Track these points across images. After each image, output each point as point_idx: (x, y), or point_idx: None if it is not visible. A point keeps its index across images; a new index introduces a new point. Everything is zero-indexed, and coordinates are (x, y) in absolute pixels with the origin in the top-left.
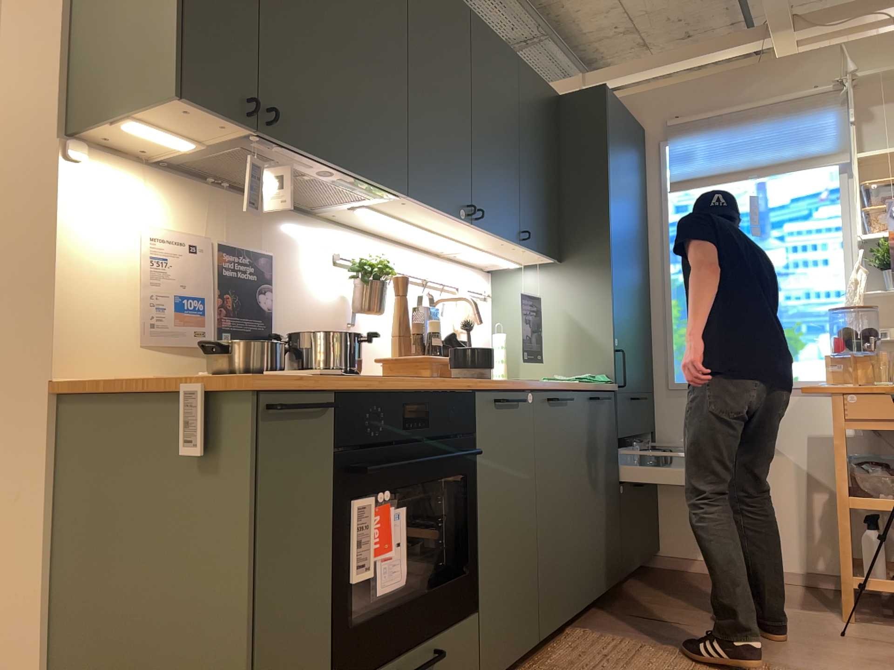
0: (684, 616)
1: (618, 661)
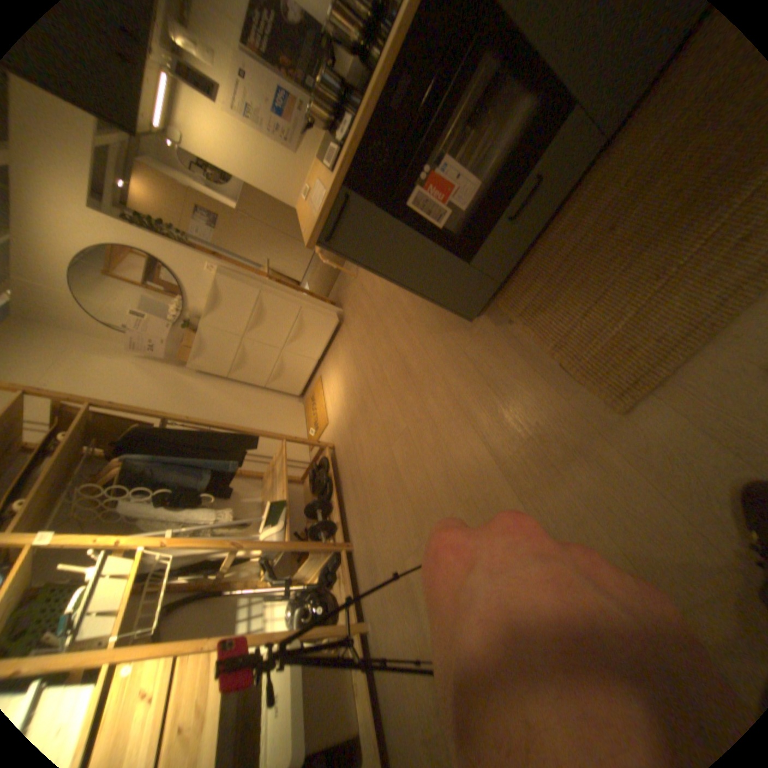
0: None
1: None
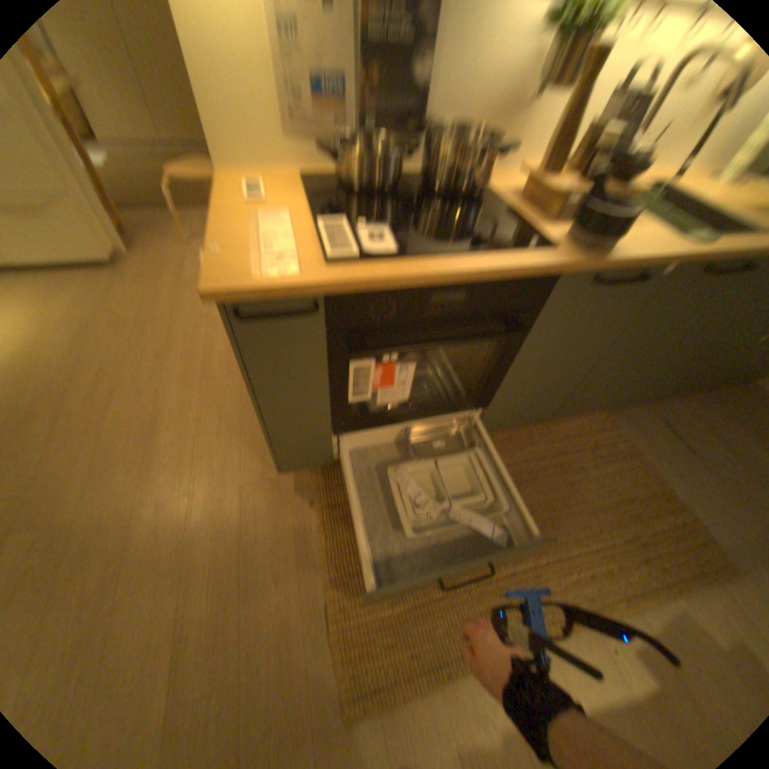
0: (707, 447)
1: (599, 457)
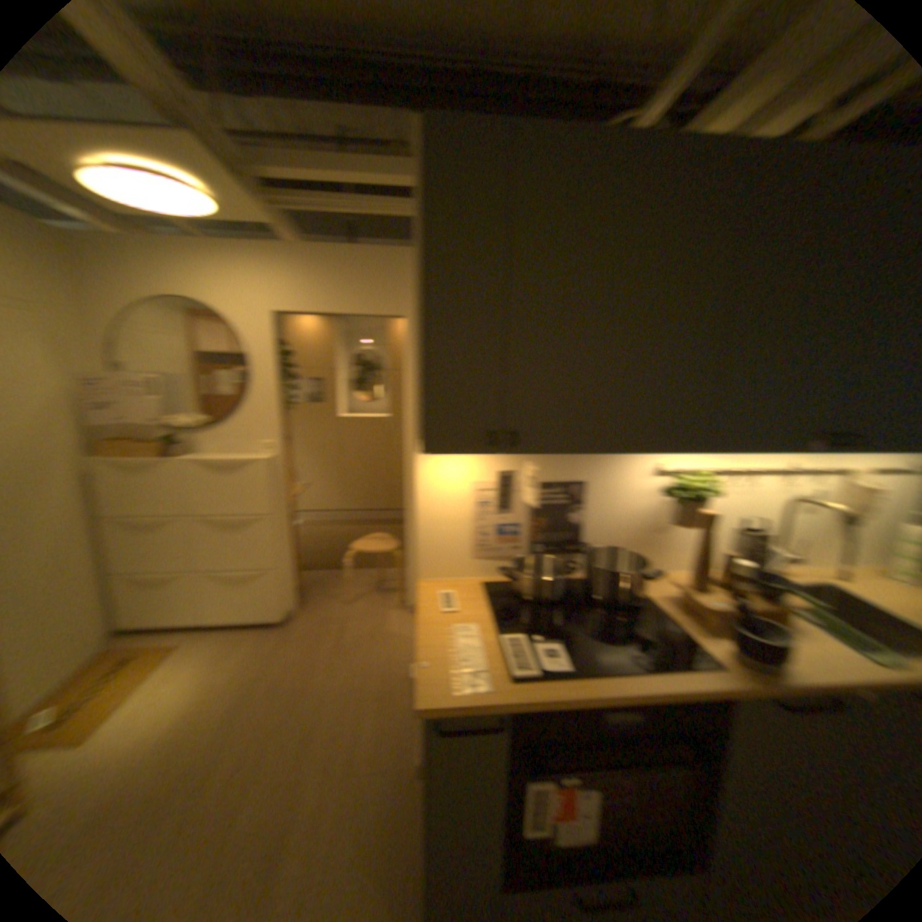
0: None
1: None
